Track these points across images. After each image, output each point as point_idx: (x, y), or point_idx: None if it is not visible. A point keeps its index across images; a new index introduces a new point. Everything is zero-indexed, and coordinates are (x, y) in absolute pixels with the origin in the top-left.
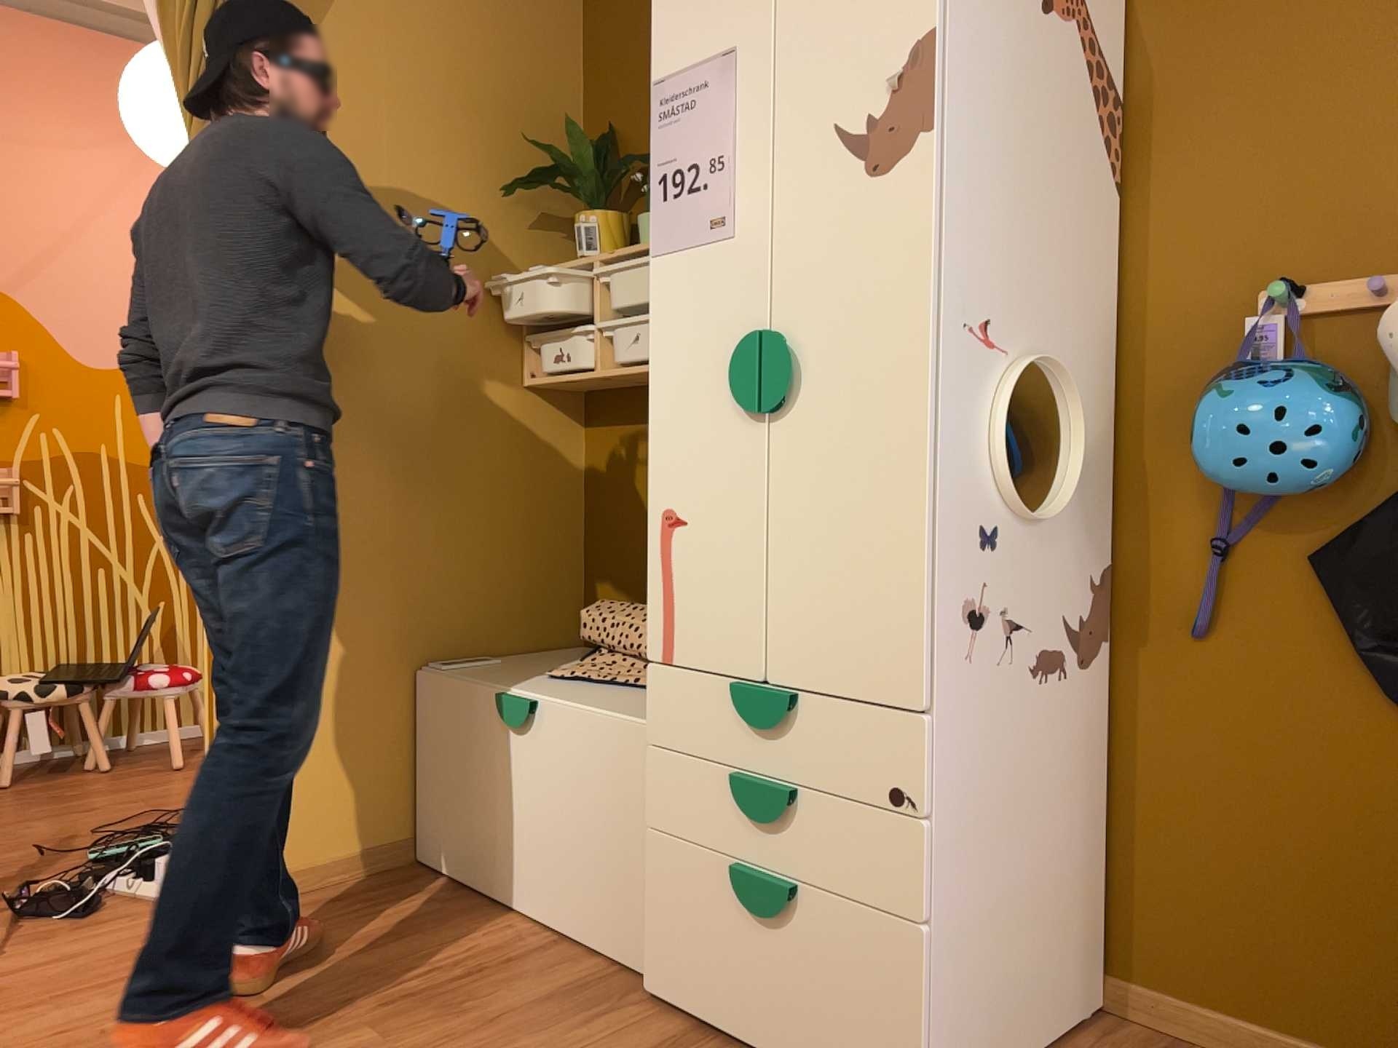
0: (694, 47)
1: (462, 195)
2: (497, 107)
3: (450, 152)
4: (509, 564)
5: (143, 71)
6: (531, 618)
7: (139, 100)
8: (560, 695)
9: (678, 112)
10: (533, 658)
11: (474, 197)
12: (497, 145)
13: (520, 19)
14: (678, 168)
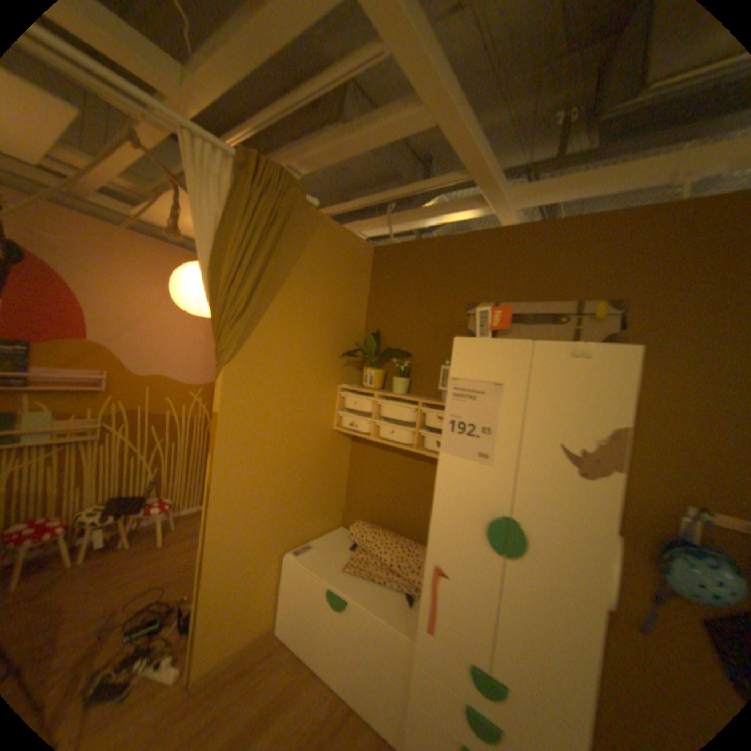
0: (476, 372)
1: (321, 357)
2: (337, 320)
3: (319, 340)
4: (321, 501)
5: (180, 275)
6: (326, 520)
7: (178, 287)
8: (356, 596)
9: (464, 397)
10: (328, 542)
11: (325, 357)
12: (335, 335)
13: (349, 284)
14: (461, 422)
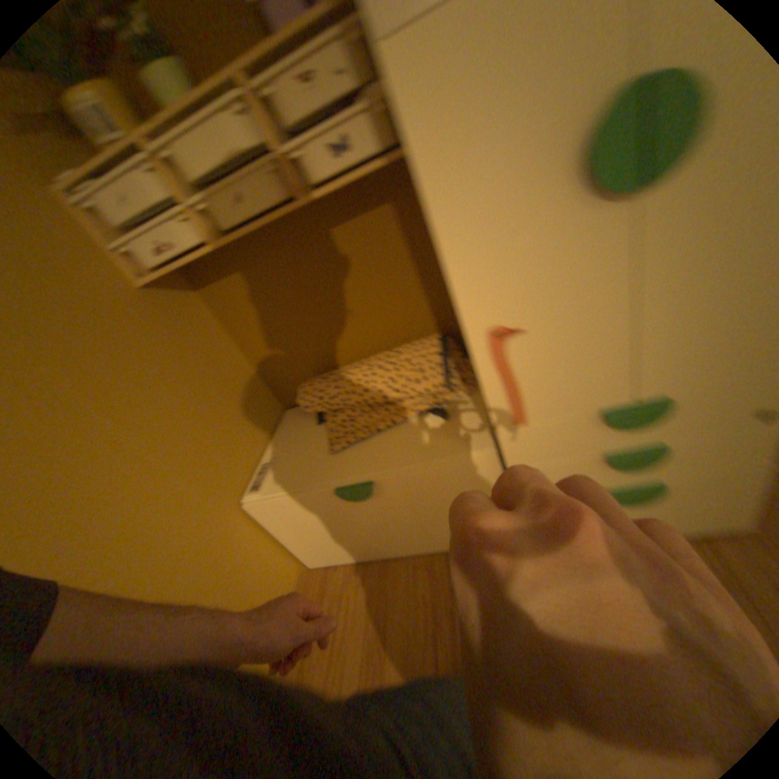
0: None
1: None
2: None
3: None
4: (230, 404)
5: None
6: (260, 419)
7: None
8: (377, 464)
9: None
10: (286, 439)
11: None
12: None
13: None
14: None
